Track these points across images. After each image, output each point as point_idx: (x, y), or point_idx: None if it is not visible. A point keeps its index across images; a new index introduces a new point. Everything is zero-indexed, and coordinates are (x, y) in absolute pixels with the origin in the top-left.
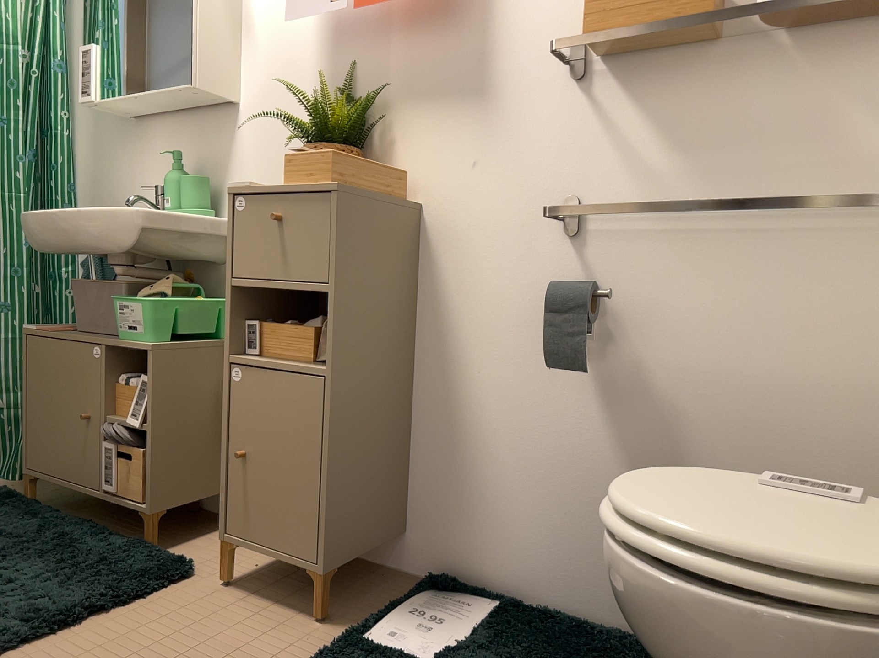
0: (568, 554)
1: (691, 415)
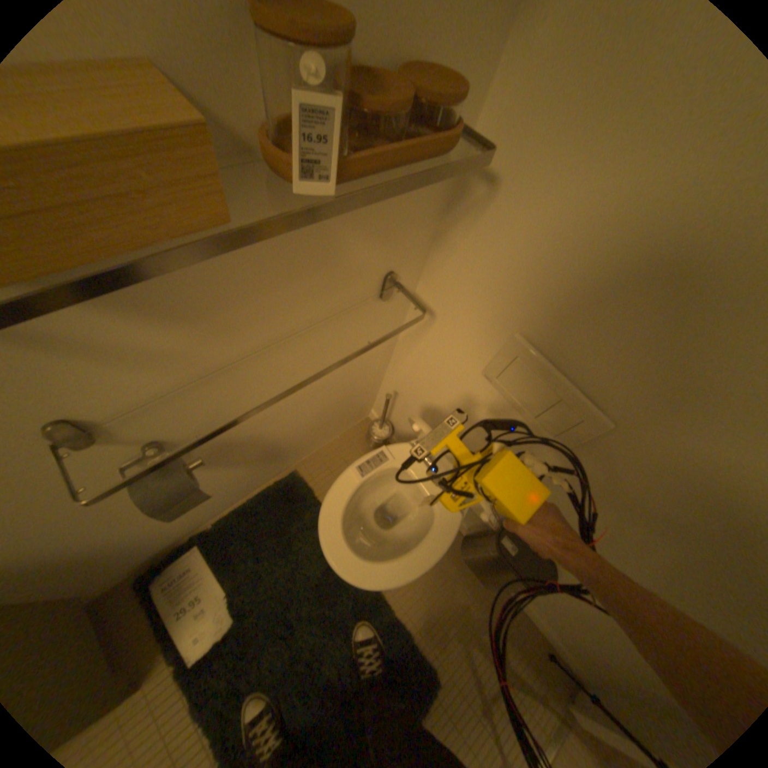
0: (217, 504)
1: (269, 430)
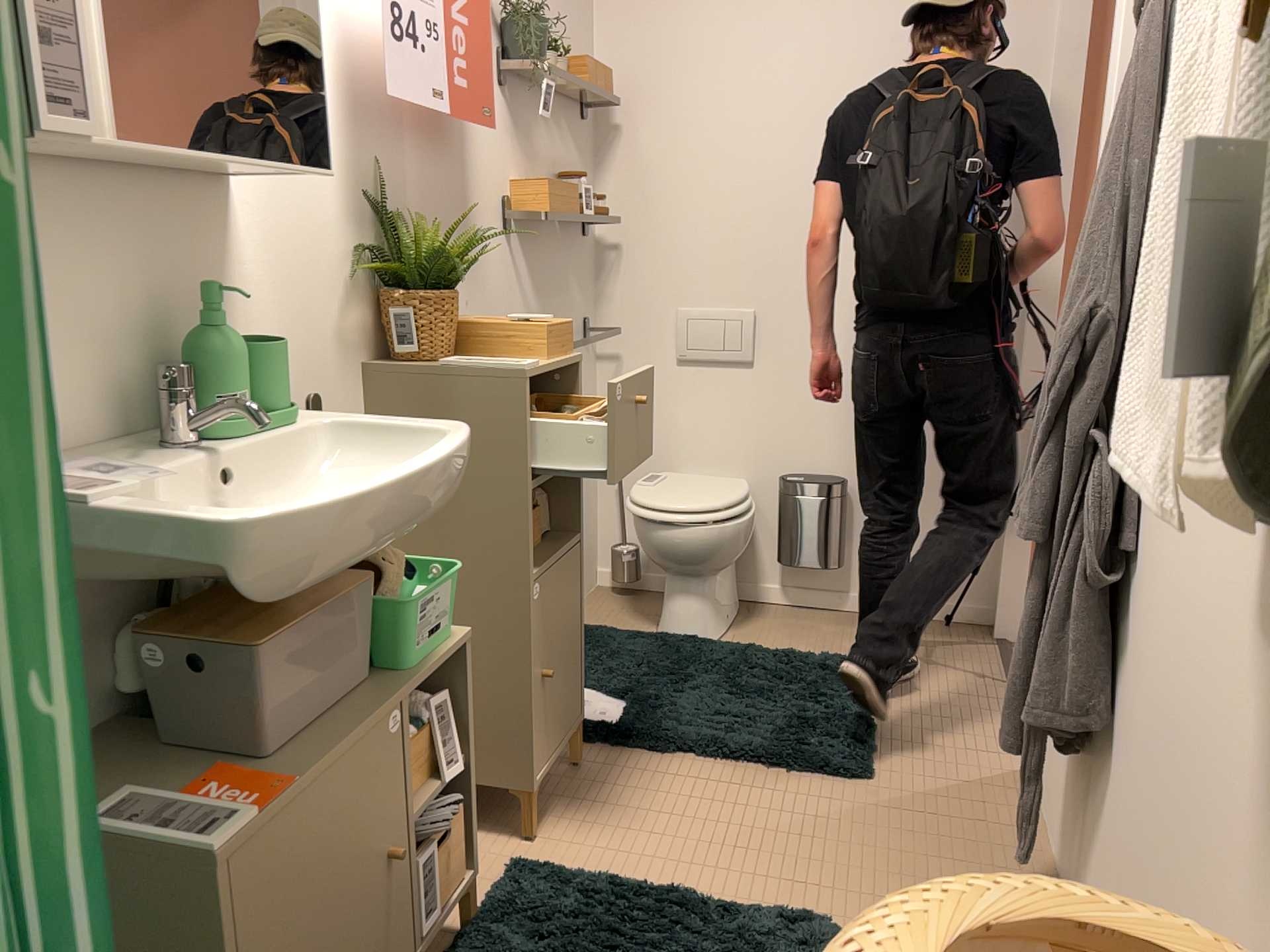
0: None
1: None
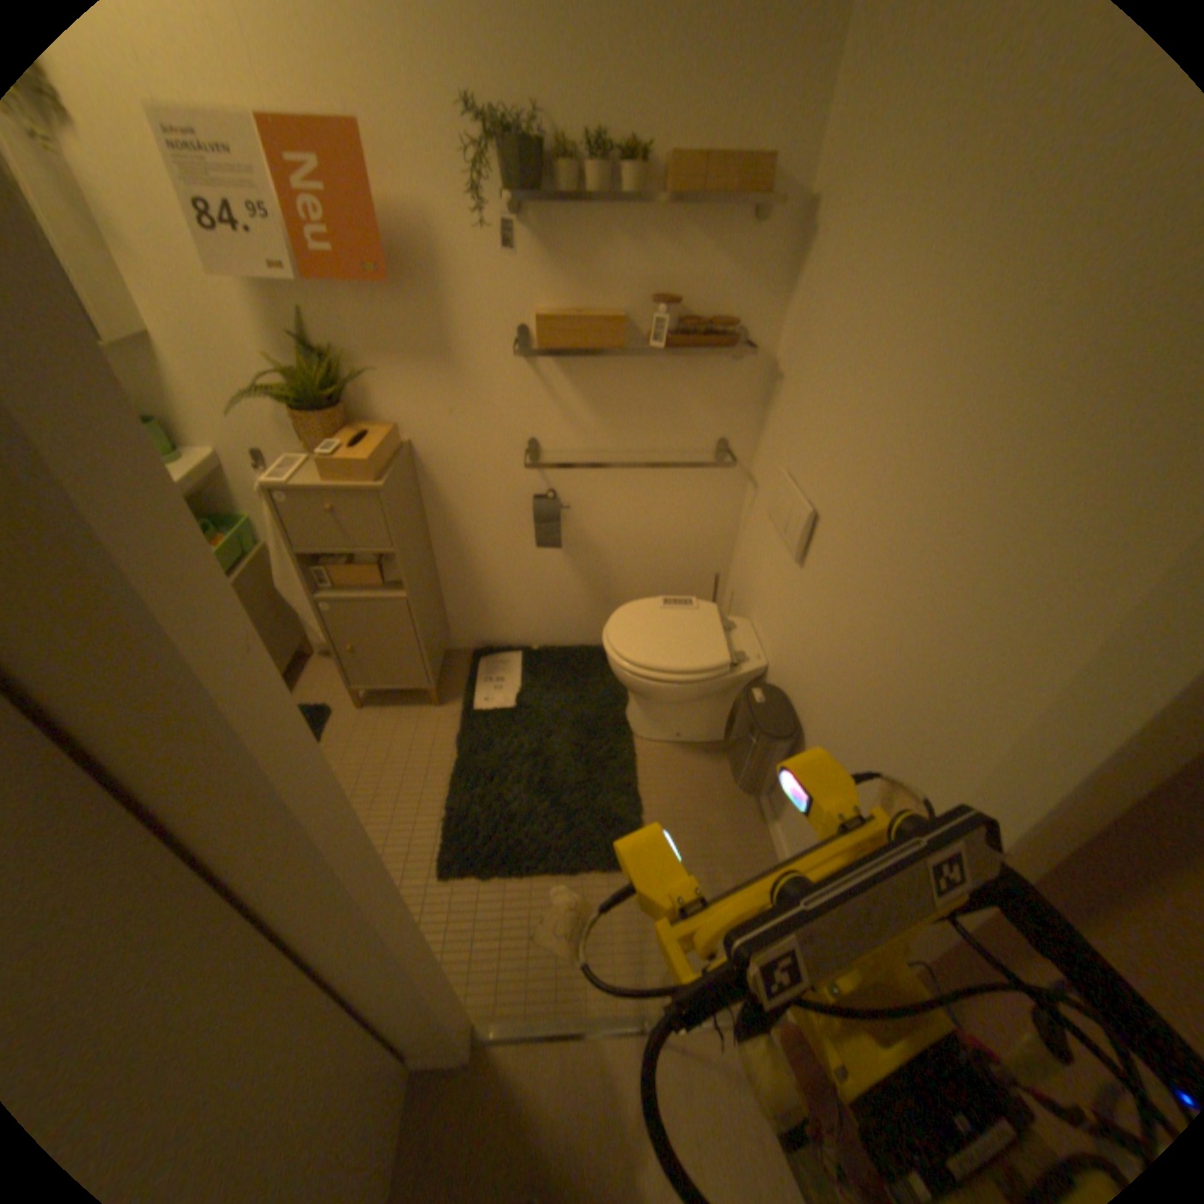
0: (553, 624)
1: (614, 554)
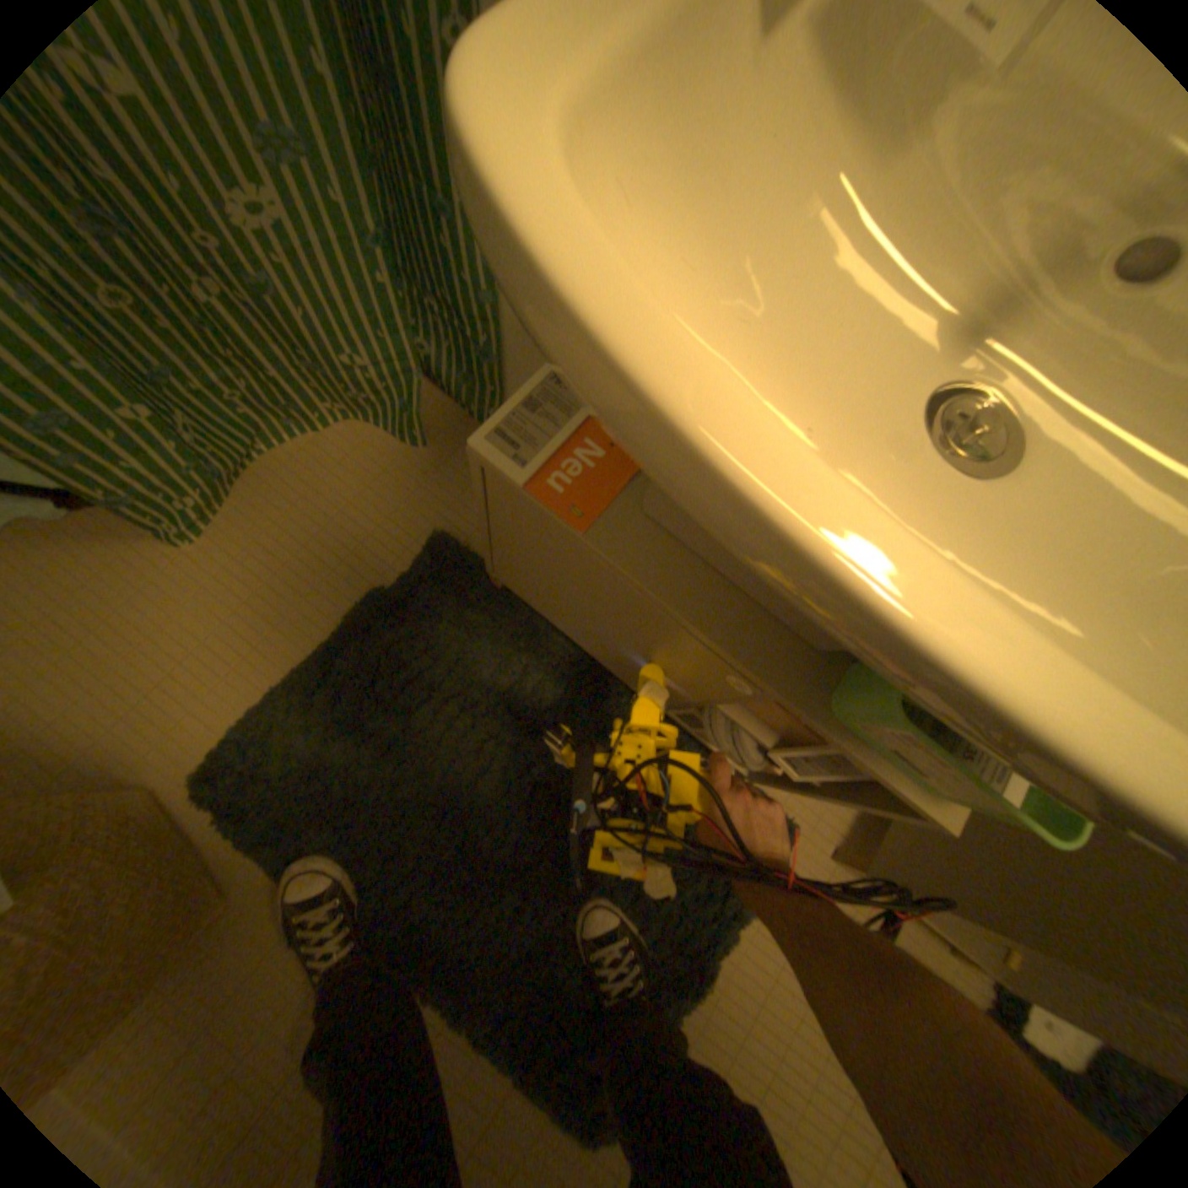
0: None
1: None
